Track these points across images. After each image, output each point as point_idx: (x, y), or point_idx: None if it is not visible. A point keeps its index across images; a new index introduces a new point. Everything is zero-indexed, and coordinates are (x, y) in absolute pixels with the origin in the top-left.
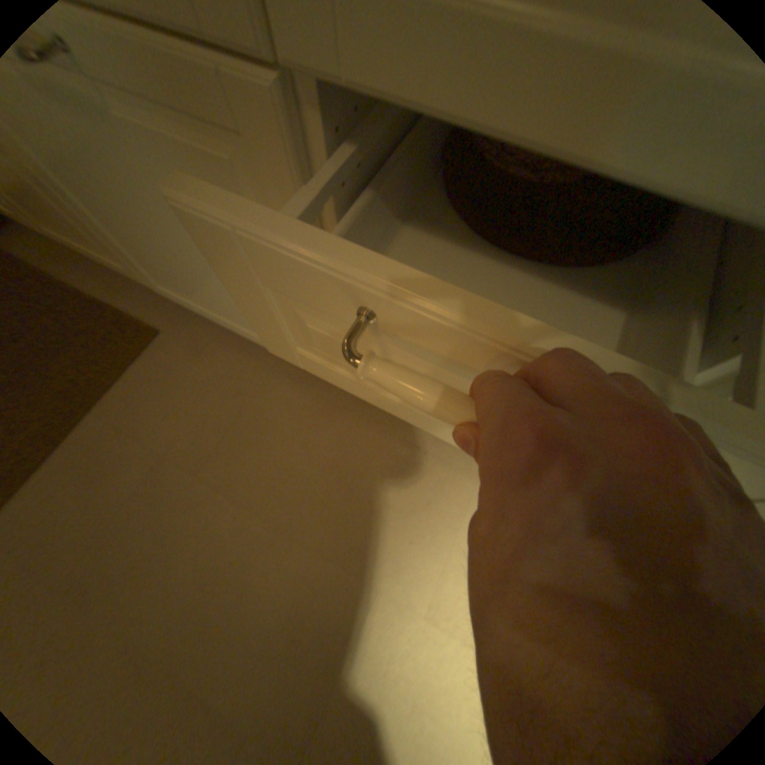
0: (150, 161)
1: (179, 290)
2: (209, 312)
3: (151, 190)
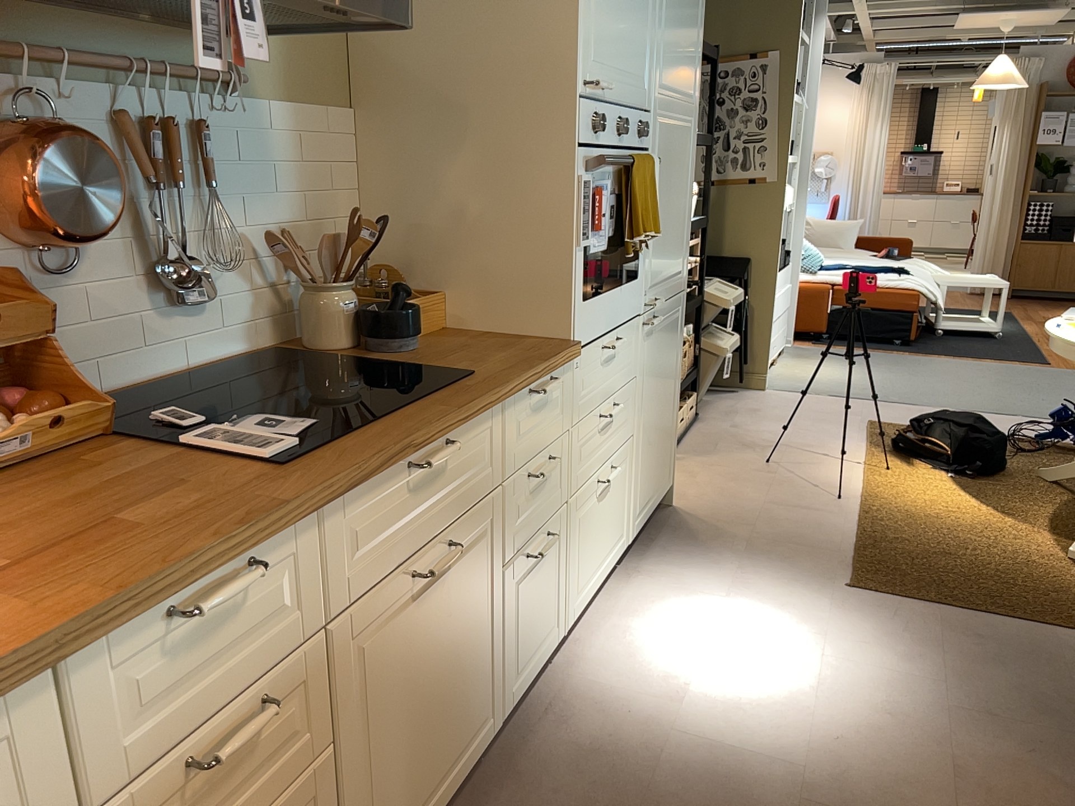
0: (456, 580)
1: (405, 802)
2: (420, 804)
3: (447, 613)
